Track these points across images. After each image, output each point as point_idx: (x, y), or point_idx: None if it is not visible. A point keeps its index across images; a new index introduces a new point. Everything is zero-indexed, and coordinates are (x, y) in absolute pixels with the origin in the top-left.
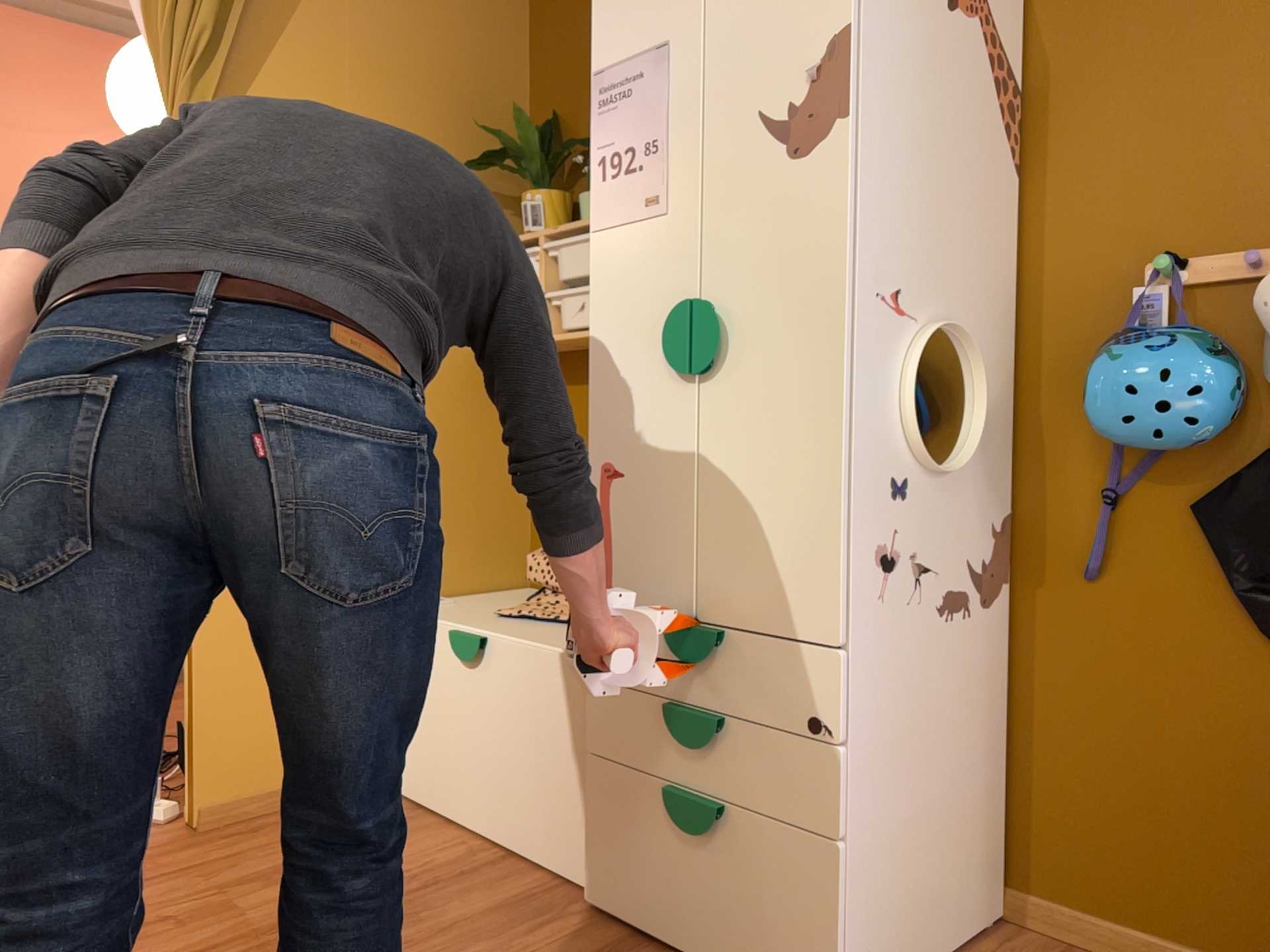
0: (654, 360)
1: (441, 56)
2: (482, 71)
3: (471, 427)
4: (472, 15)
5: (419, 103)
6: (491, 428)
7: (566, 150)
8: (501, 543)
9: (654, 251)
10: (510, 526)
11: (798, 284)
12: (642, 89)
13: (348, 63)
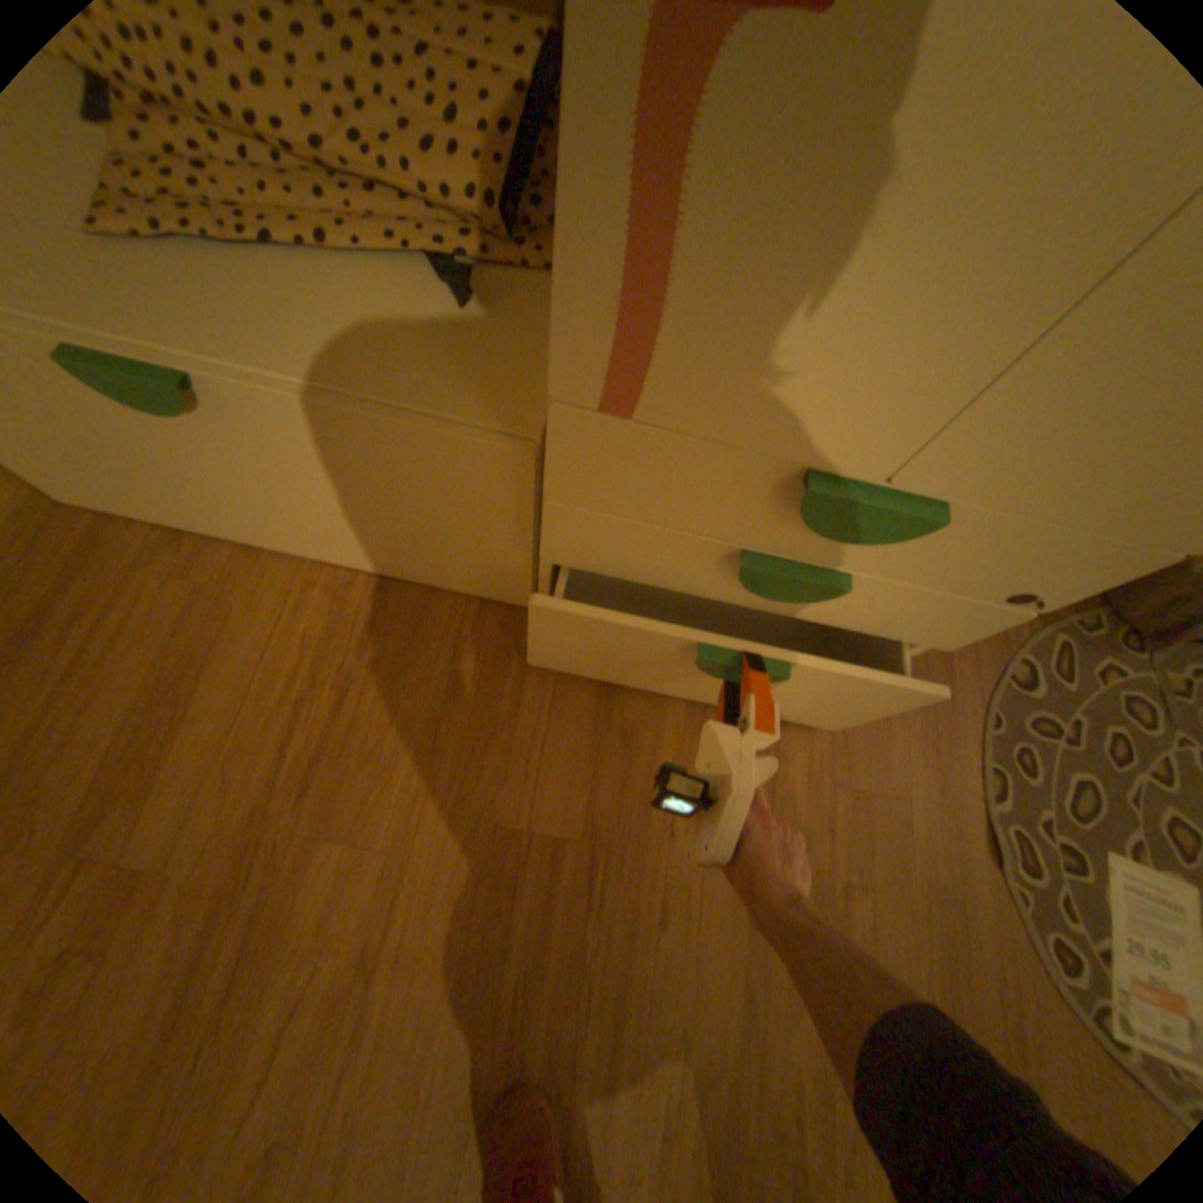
0: None
1: None
2: None
3: None
4: None
5: None
6: None
7: None
8: None
9: None
10: None
11: None
12: None
13: None
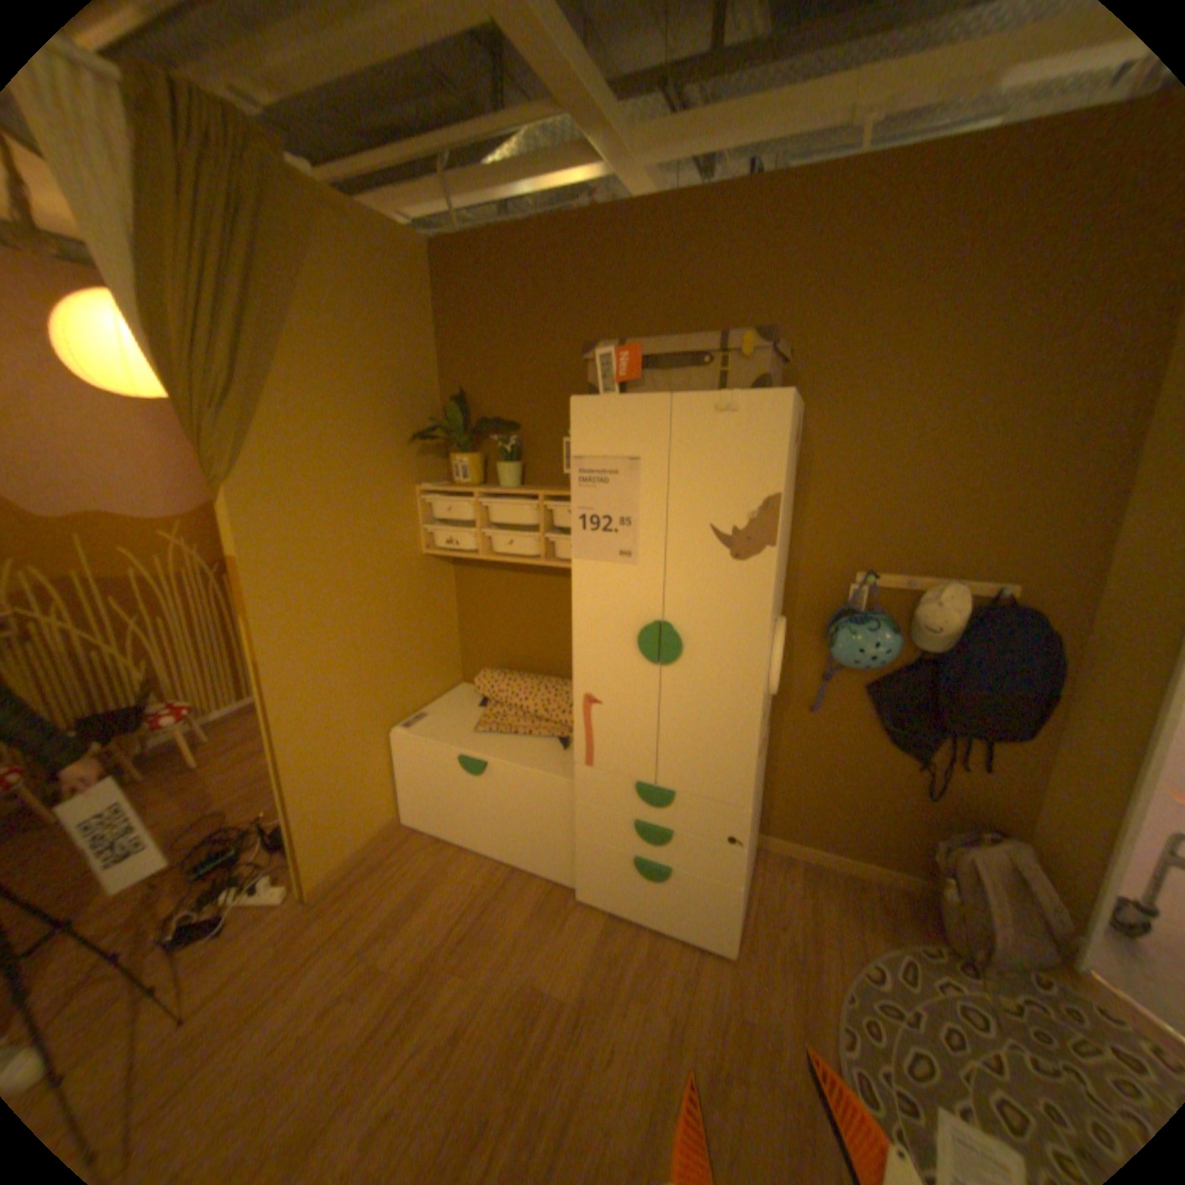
0: (625, 648)
1: (382, 352)
2: (408, 358)
3: (426, 603)
4: (397, 315)
5: (372, 392)
6: (436, 599)
7: (483, 429)
8: (448, 664)
9: (626, 585)
10: (451, 652)
11: (733, 631)
12: (617, 483)
13: (322, 371)
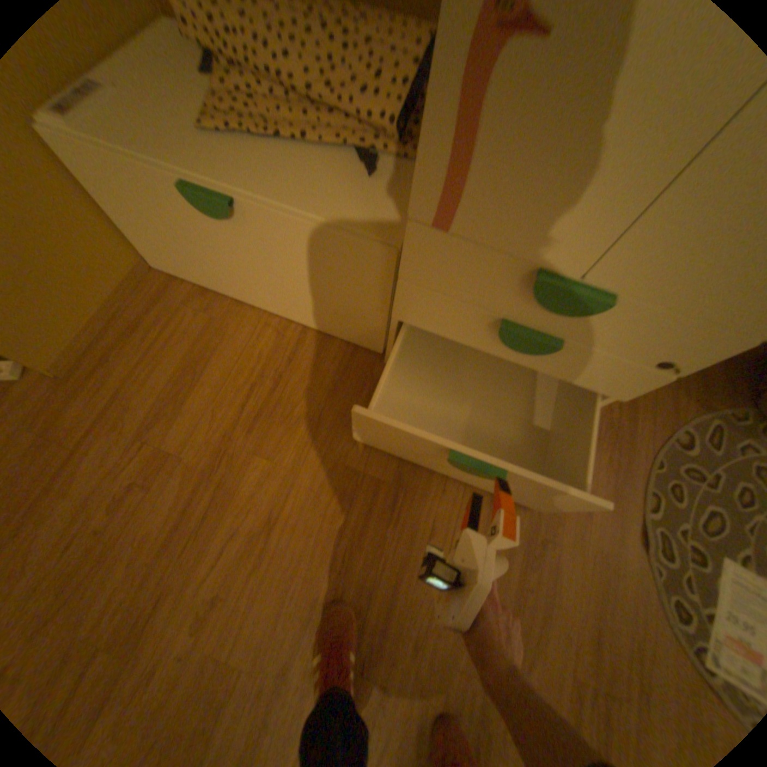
0: None
1: None
2: None
3: None
4: None
5: None
6: None
7: None
8: None
9: None
10: None
11: None
12: None
13: None
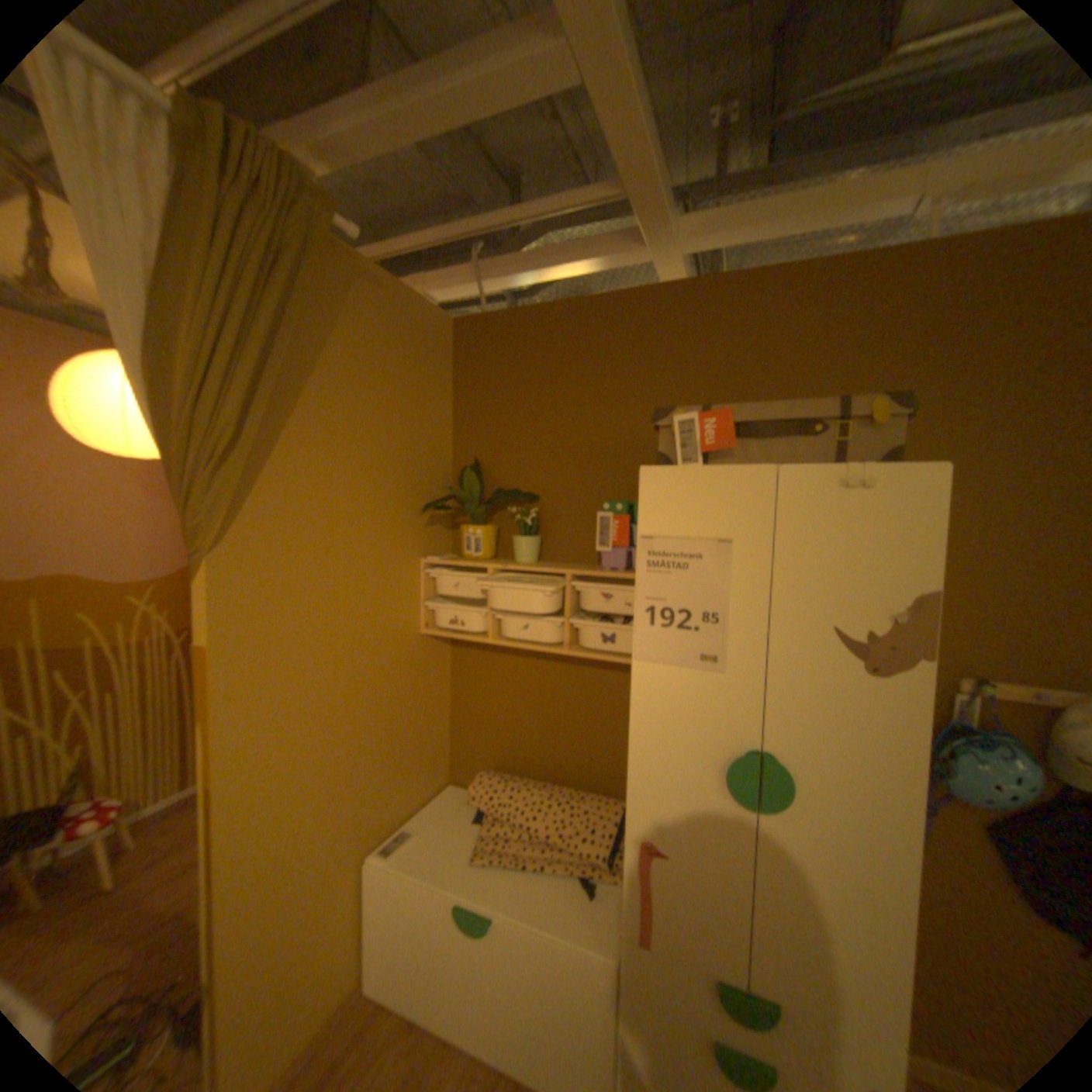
0: (706, 783)
1: (401, 418)
2: (426, 425)
3: (418, 690)
4: (420, 384)
5: (388, 458)
6: (430, 685)
7: (501, 499)
8: (435, 762)
9: (710, 698)
10: (440, 747)
11: (873, 774)
12: (701, 568)
13: (339, 433)
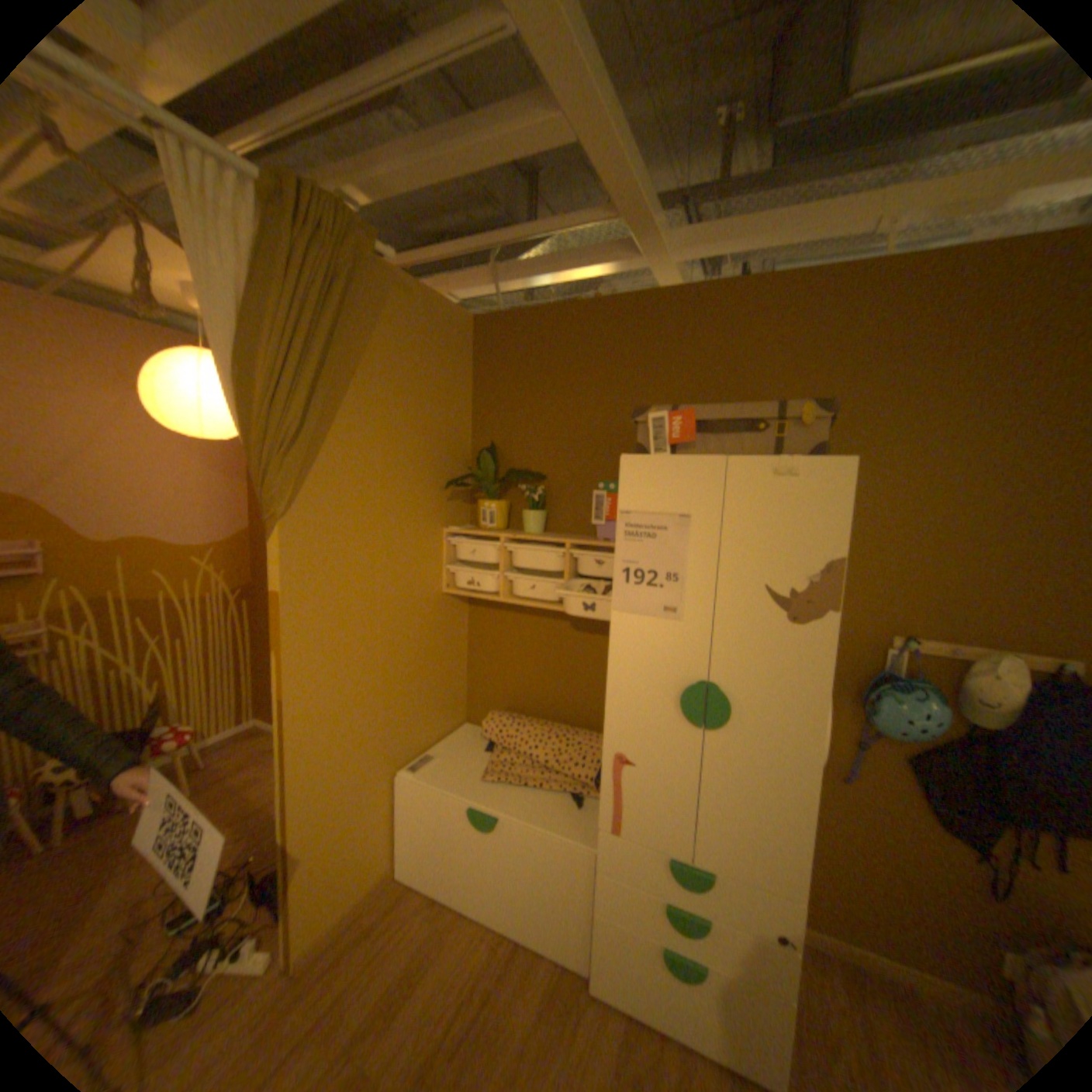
0: (665, 707)
1: (427, 407)
2: (448, 413)
3: (441, 641)
4: (443, 376)
5: (416, 442)
6: (450, 637)
7: (512, 478)
8: (454, 703)
9: (670, 641)
10: (458, 691)
11: (790, 698)
12: (665, 538)
13: (376, 422)
